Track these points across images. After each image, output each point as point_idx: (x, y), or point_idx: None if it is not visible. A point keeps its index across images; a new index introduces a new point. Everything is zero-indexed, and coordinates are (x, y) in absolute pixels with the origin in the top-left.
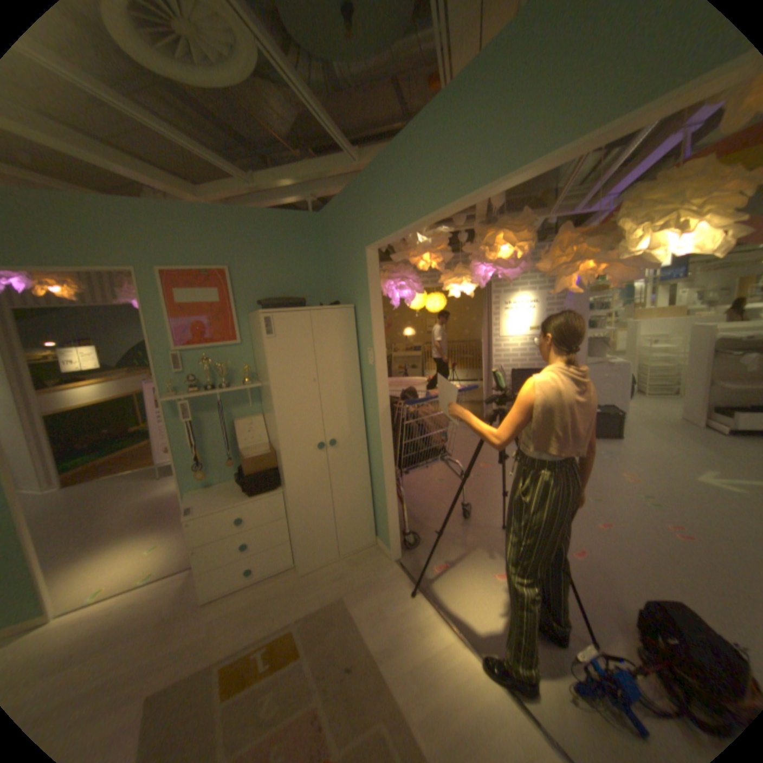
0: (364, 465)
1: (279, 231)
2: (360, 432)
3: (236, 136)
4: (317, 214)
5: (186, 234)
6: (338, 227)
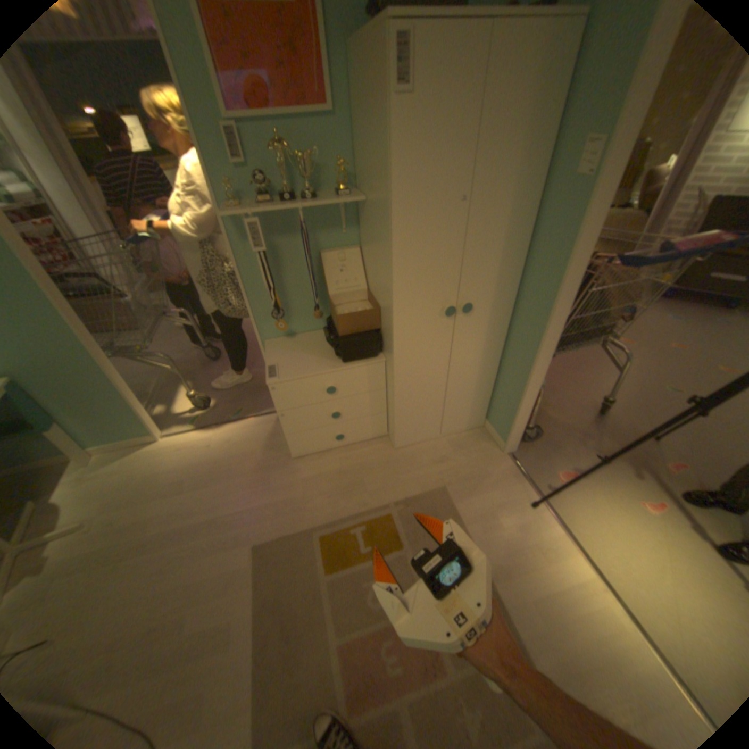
0: (499, 341)
1: None
2: (510, 295)
3: None
4: None
5: None
6: None
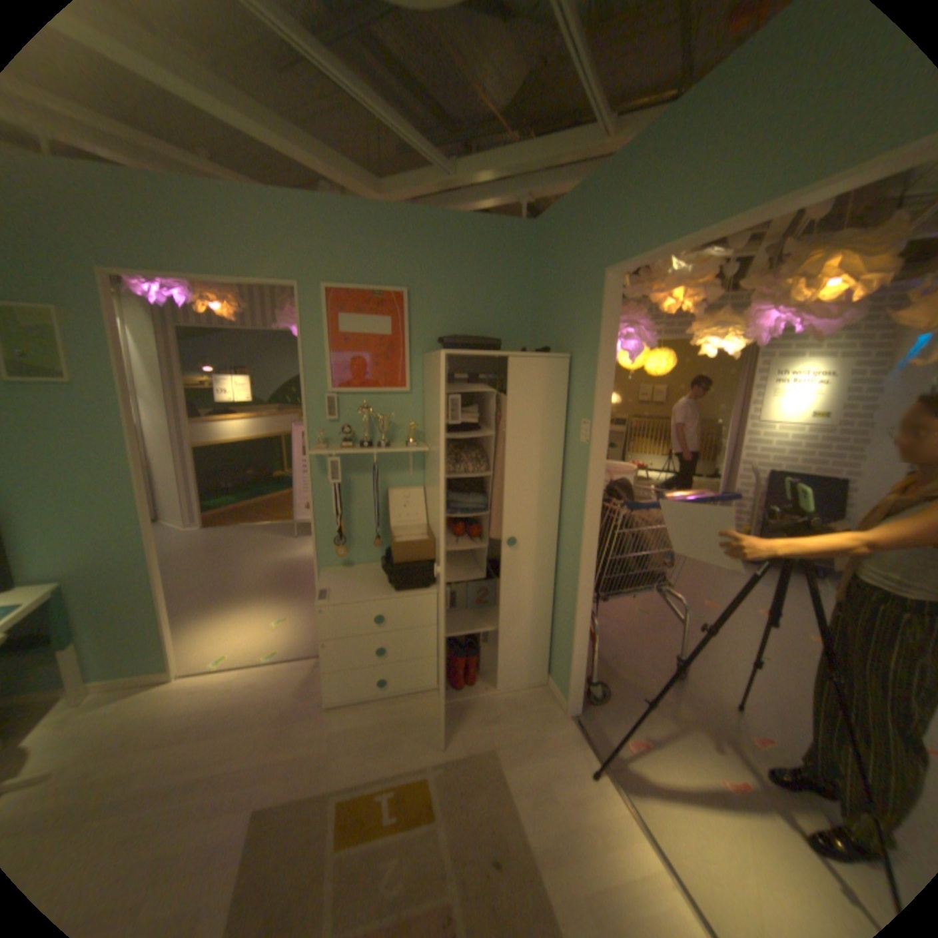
0: (548, 578)
1: (479, 243)
2: (551, 533)
3: (438, 112)
4: (532, 221)
5: (363, 241)
6: (563, 239)
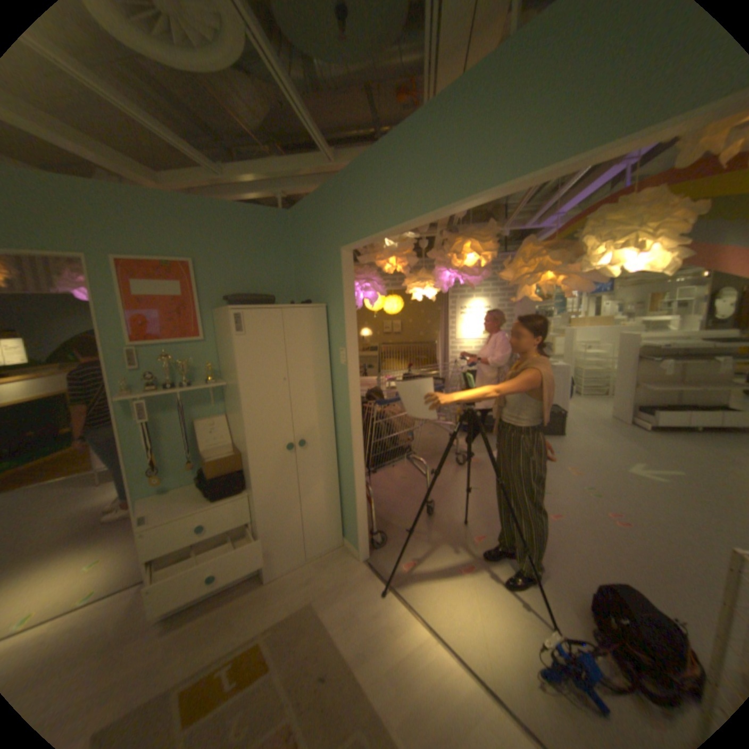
0: (333, 465)
1: (248, 225)
2: (330, 432)
3: (202, 125)
4: (288, 211)
5: (147, 222)
6: (311, 226)
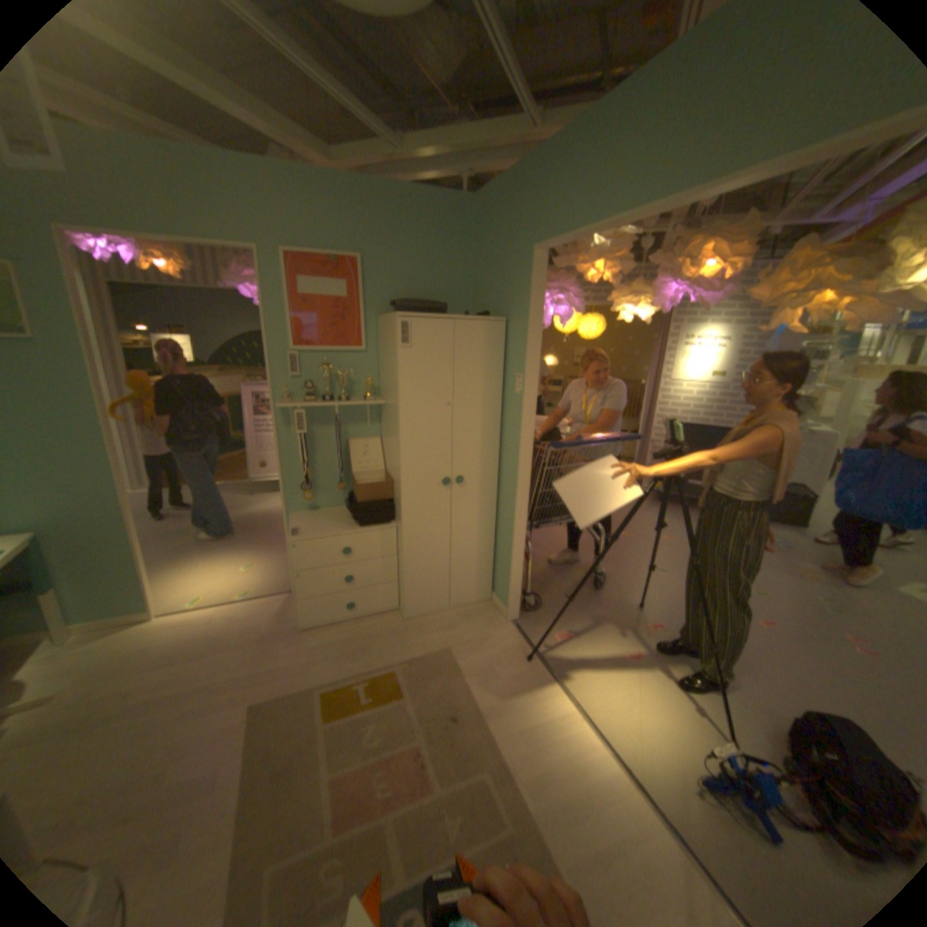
0: (490, 511)
1: (425, 213)
2: (492, 472)
3: (383, 80)
4: (472, 195)
5: (317, 208)
6: (499, 215)
